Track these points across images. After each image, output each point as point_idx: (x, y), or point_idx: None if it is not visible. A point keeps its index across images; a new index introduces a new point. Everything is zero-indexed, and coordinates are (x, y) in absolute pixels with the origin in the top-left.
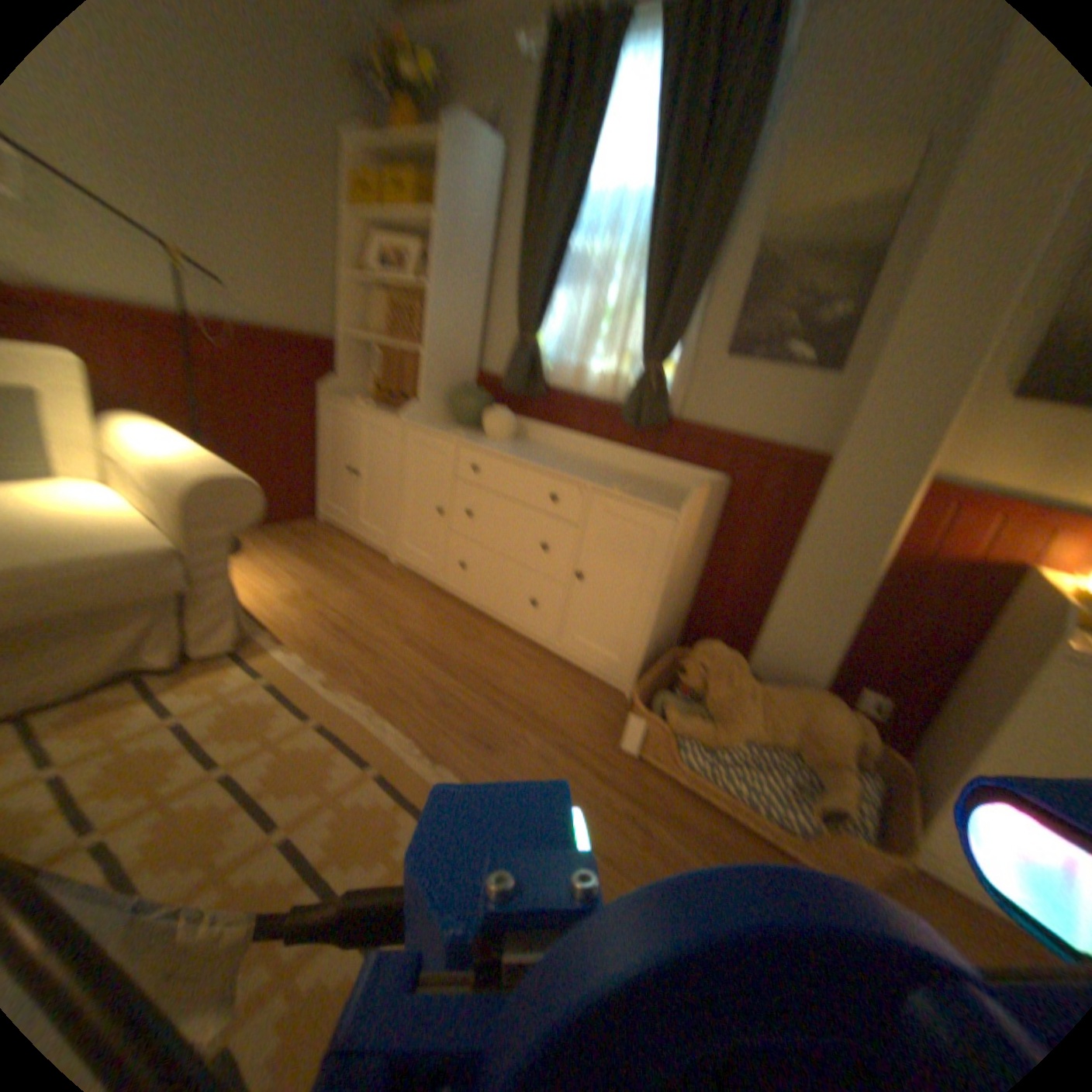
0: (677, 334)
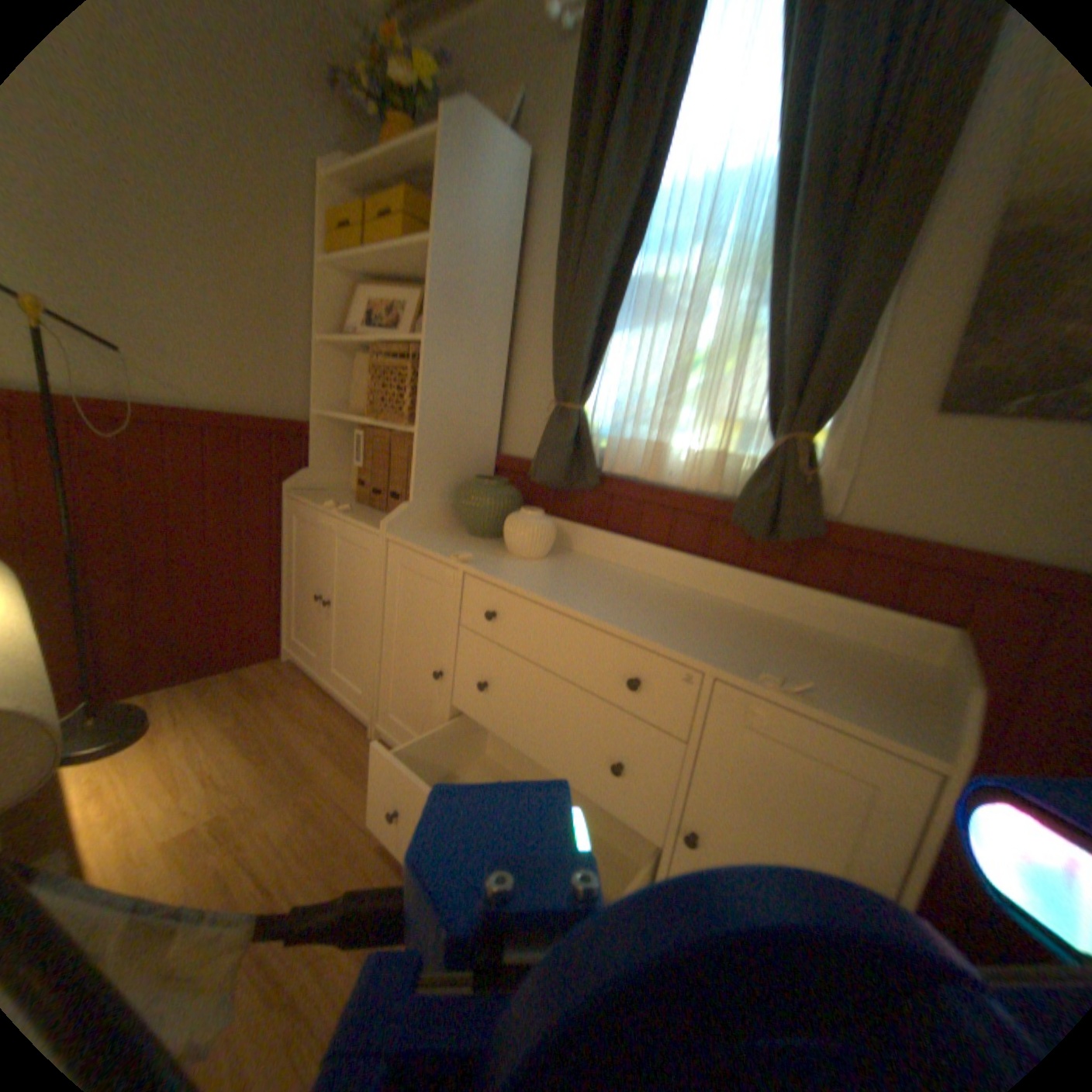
0: (844, 378)
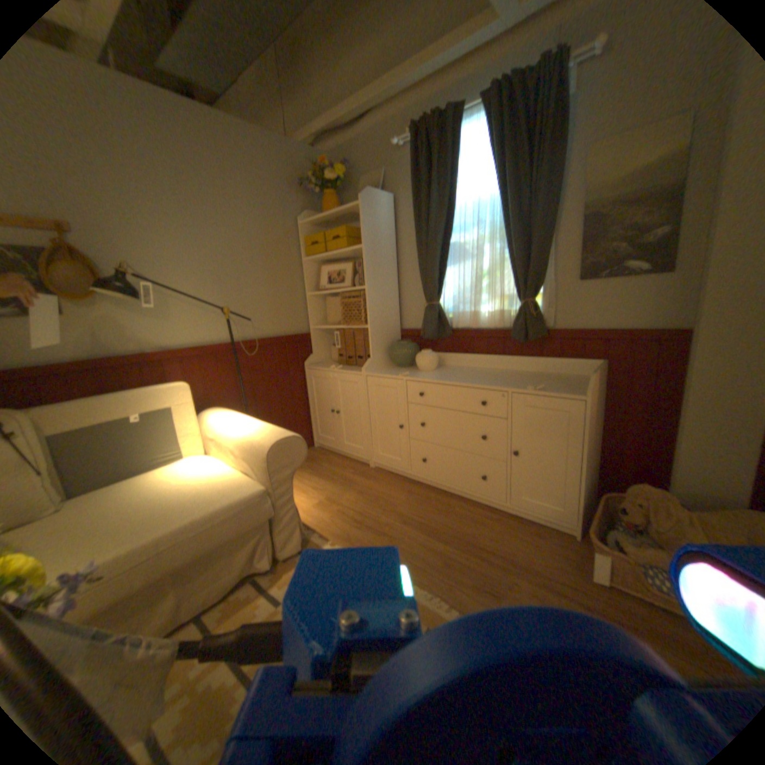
0: (540, 275)
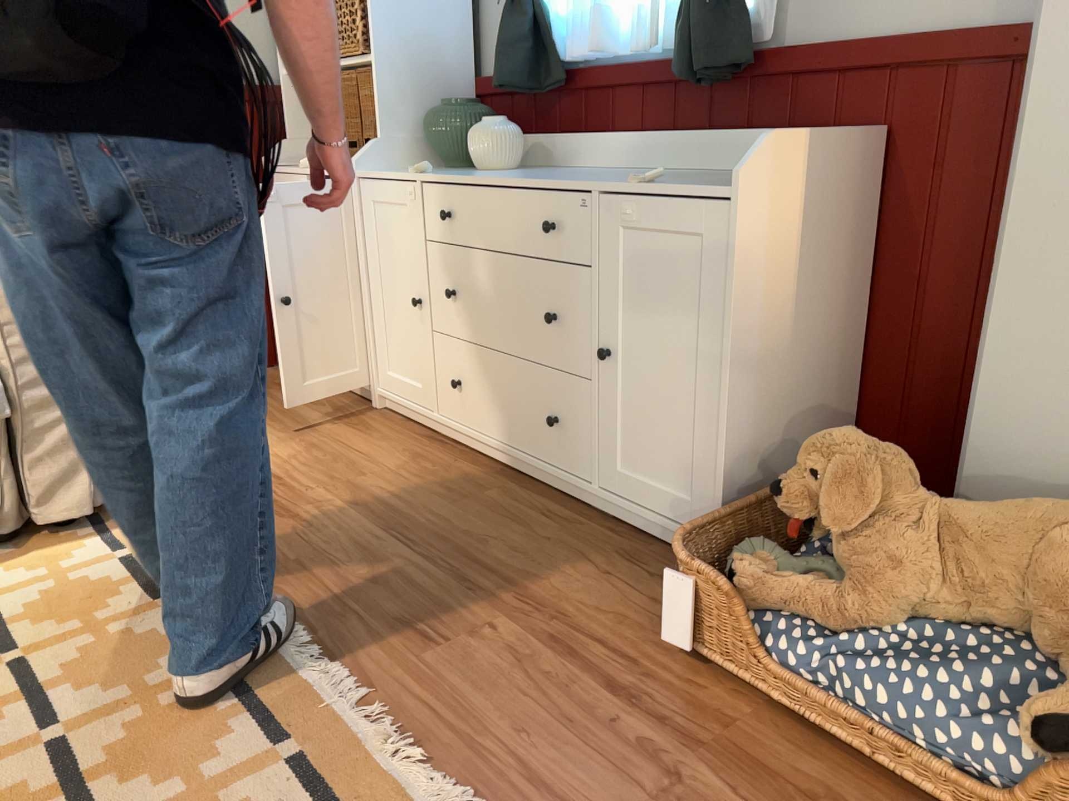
0: None
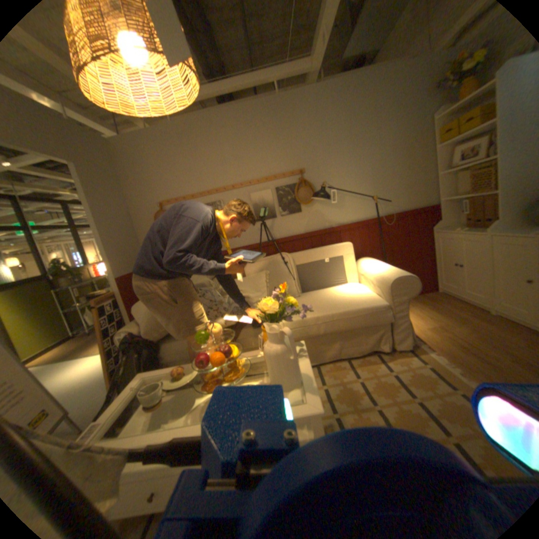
0: None
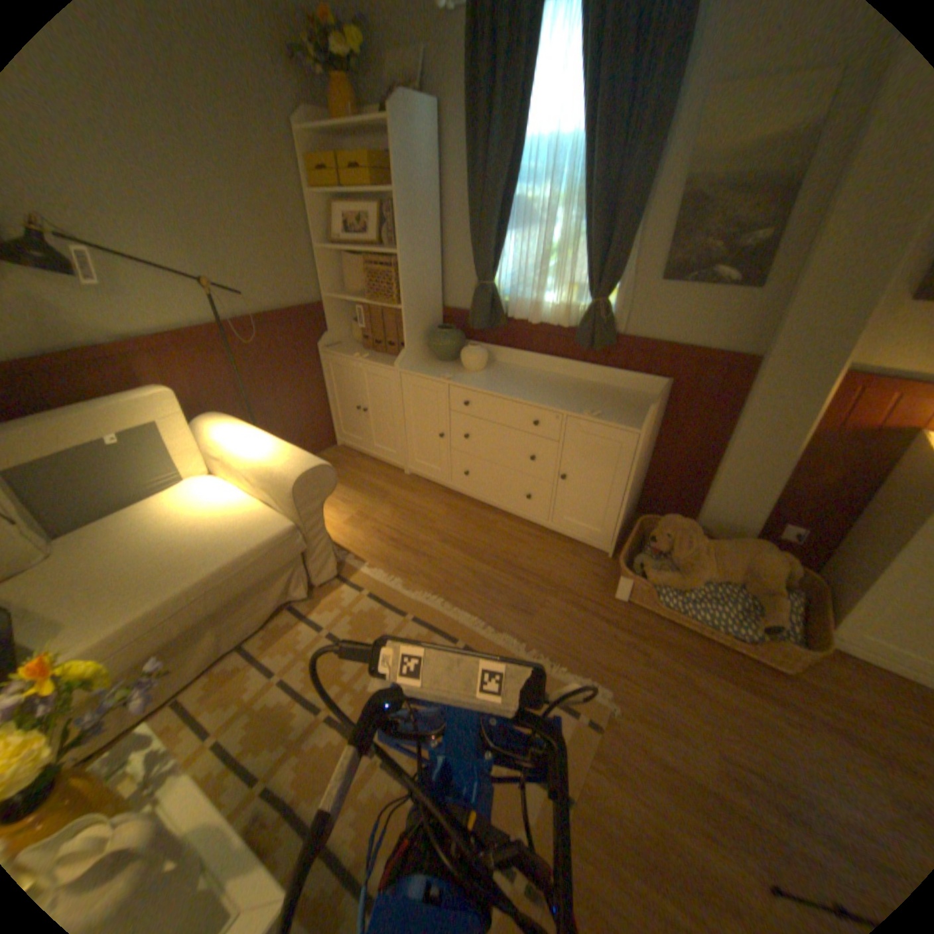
0: (617, 269)
